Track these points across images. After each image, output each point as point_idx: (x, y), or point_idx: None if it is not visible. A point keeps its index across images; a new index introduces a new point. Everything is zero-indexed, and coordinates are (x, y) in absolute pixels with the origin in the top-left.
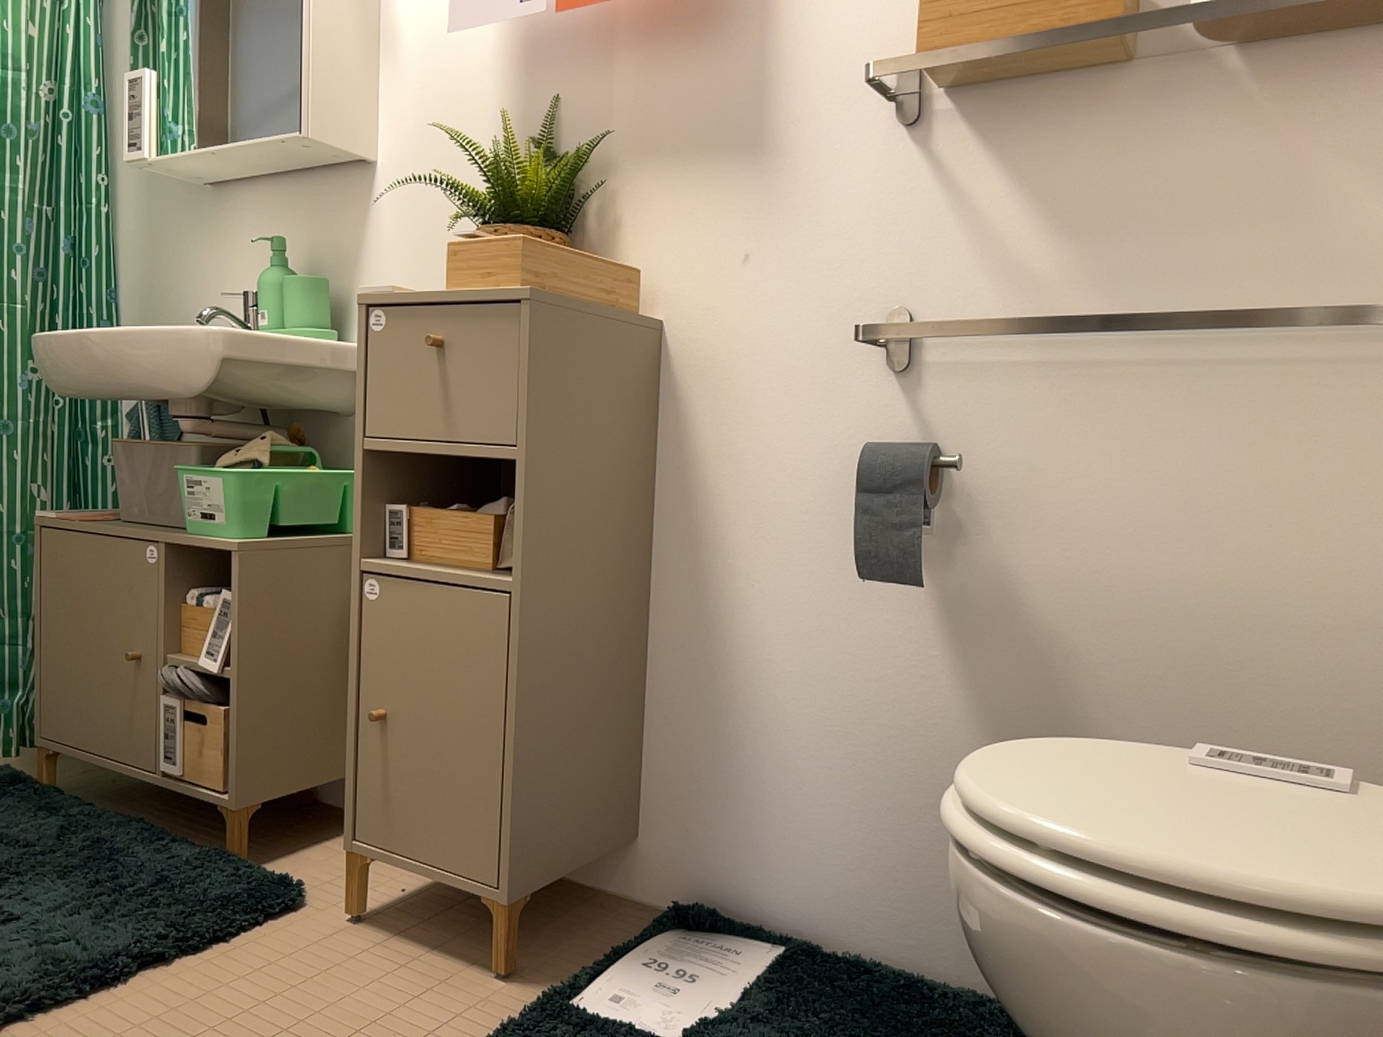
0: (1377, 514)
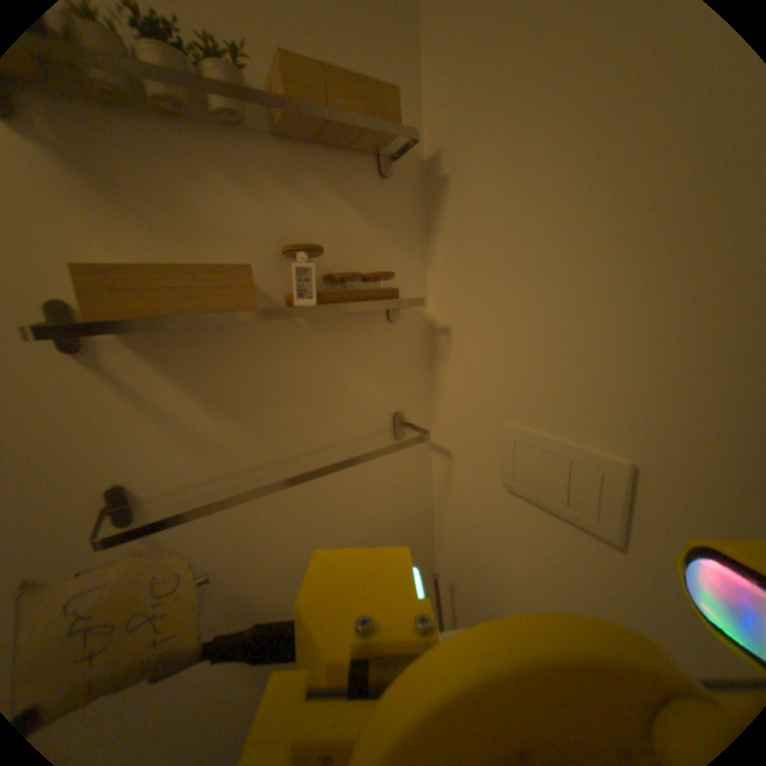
0: (390, 495)
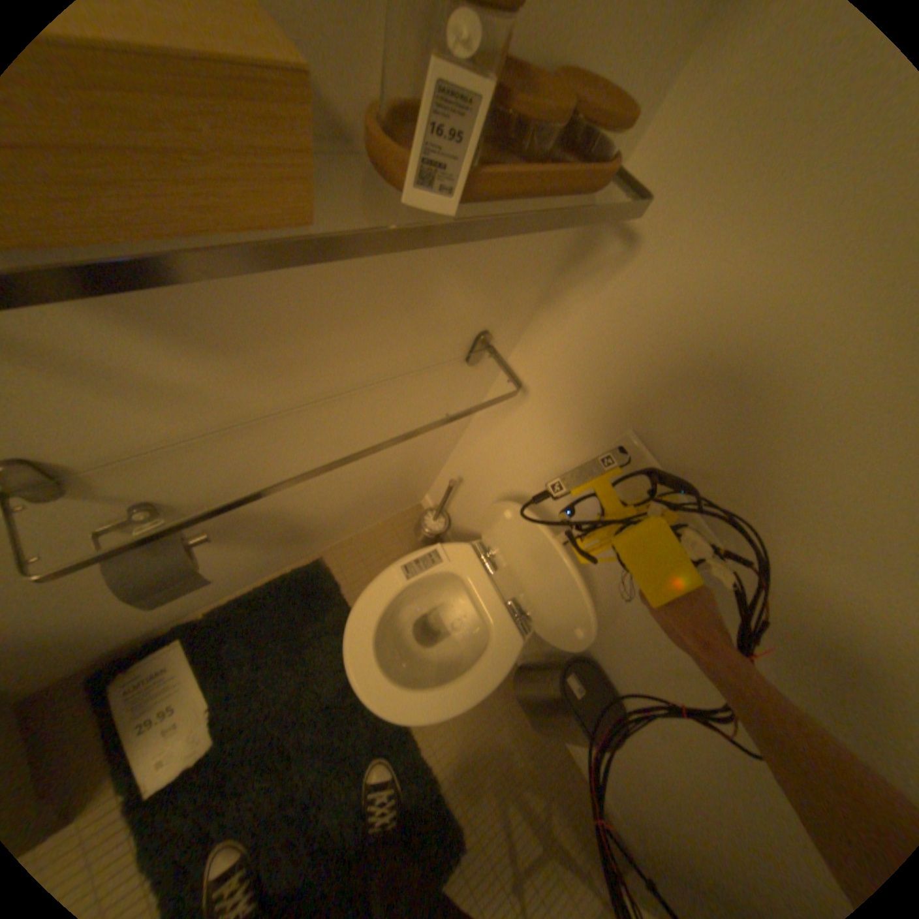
0: (428, 416)
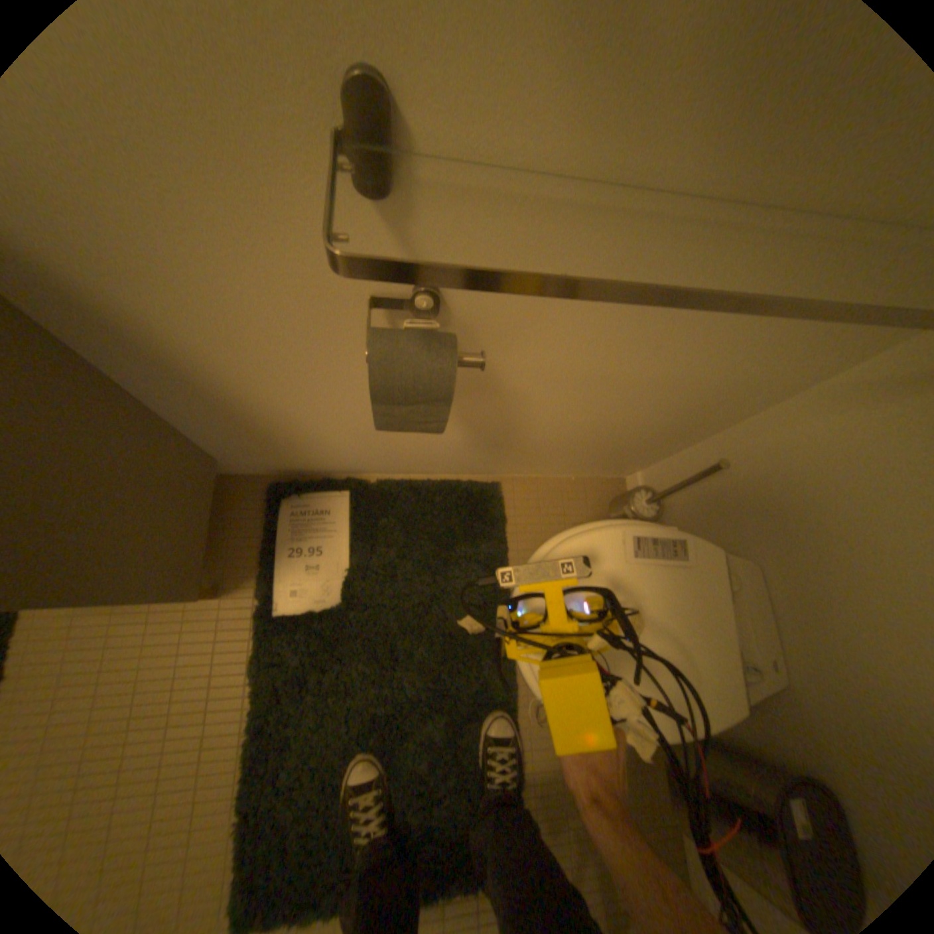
0: (785, 347)
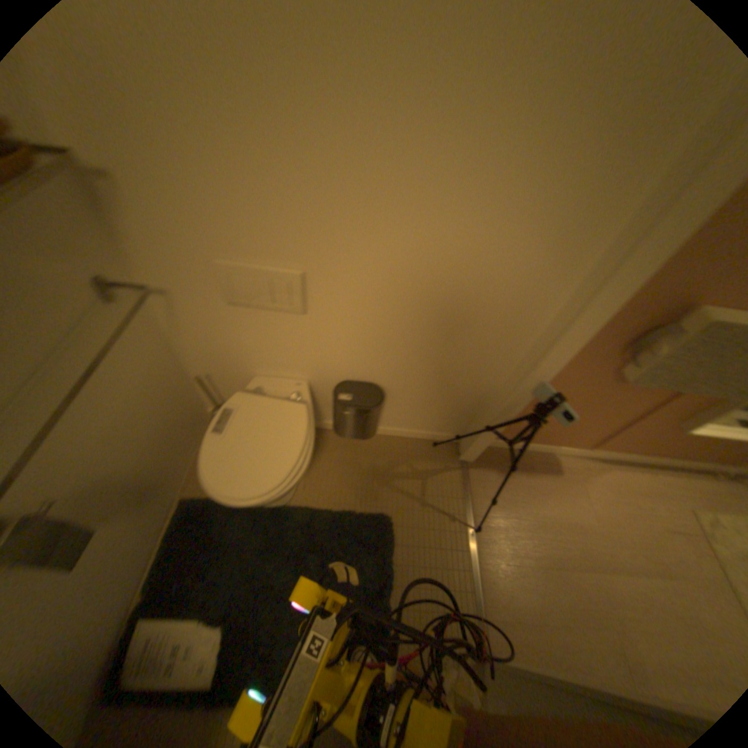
0: (133, 350)
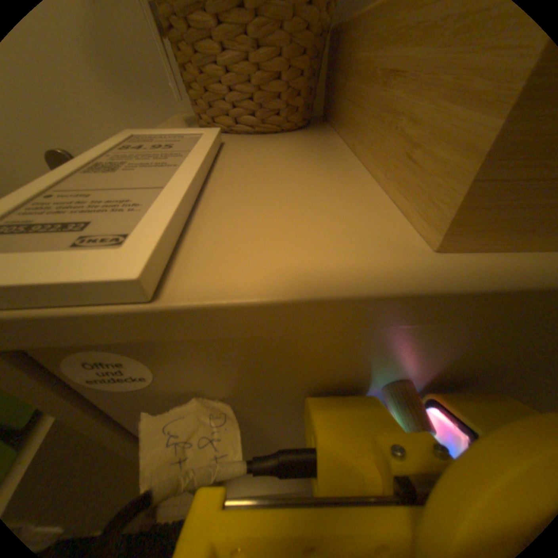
0: None
